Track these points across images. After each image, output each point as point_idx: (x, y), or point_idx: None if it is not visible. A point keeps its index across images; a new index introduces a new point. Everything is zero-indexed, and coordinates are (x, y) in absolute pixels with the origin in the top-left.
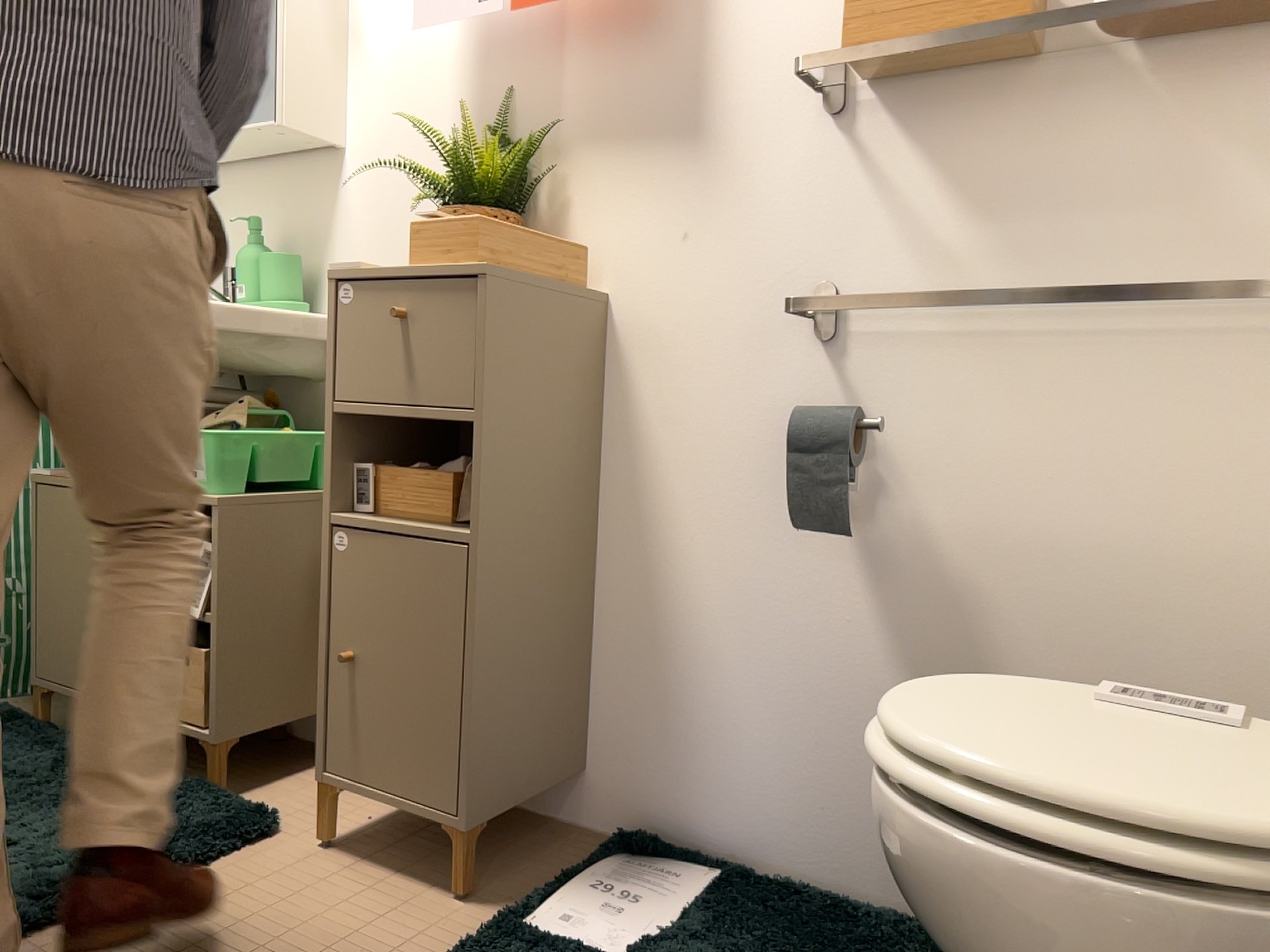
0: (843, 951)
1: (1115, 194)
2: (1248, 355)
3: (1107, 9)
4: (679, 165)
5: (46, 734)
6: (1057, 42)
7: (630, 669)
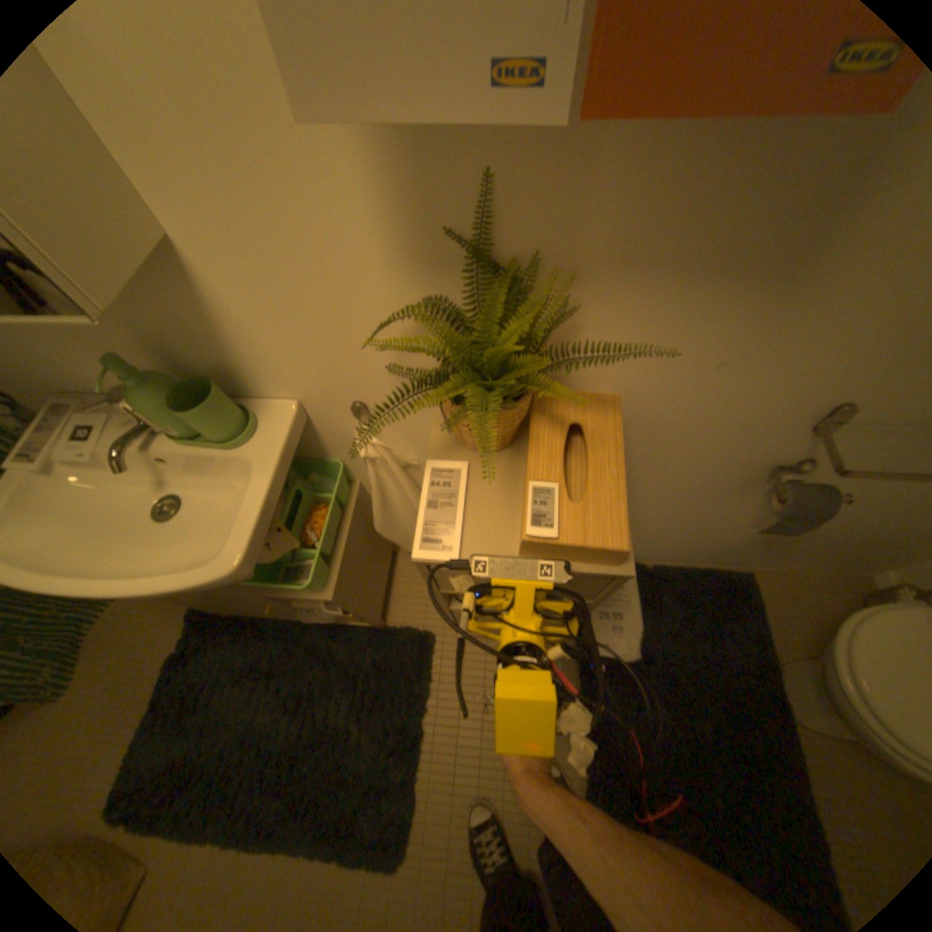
0: (717, 622)
1: None
2: None
3: None
4: (753, 298)
5: (246, 636)
6: None
7: None
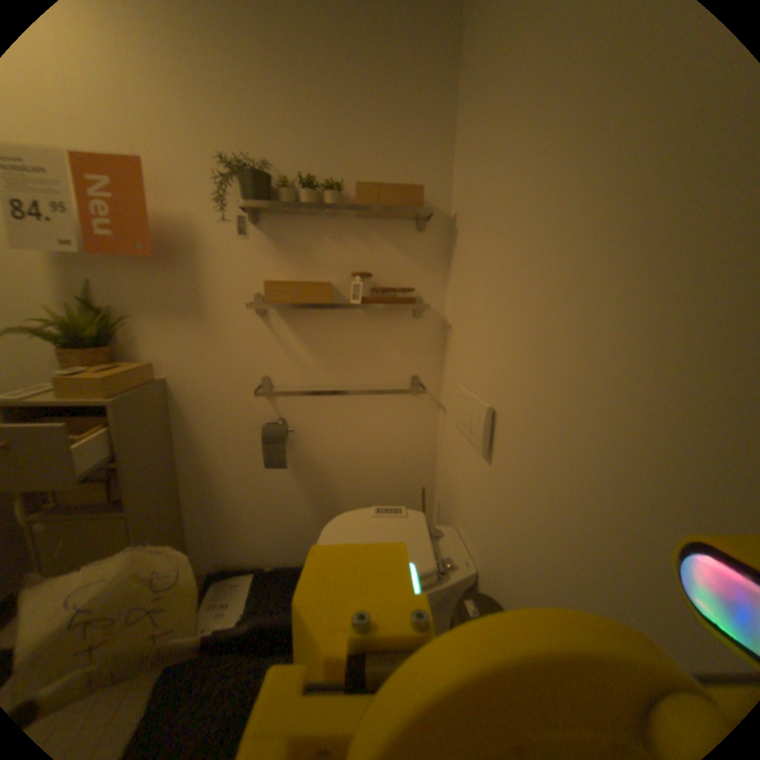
0: None
1: (361, 350)
2: (398, 398)
3: (359, 301)
4: (193, 324)
5: None
6: (341, 299)
7: (202, 519)
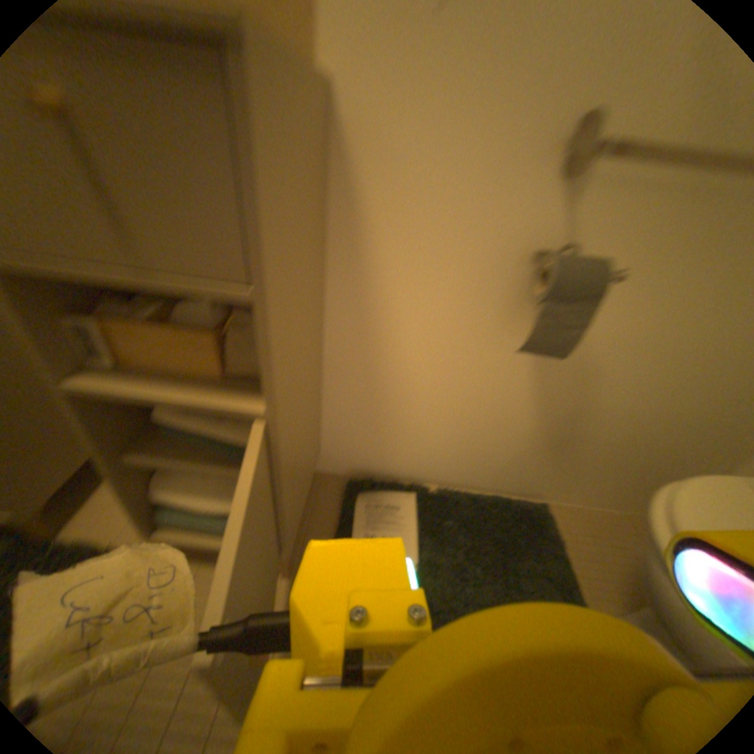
0: (512, 556)
1: None
2: None
3: None
4: None
5: None
6: None
7: (354, 407)
